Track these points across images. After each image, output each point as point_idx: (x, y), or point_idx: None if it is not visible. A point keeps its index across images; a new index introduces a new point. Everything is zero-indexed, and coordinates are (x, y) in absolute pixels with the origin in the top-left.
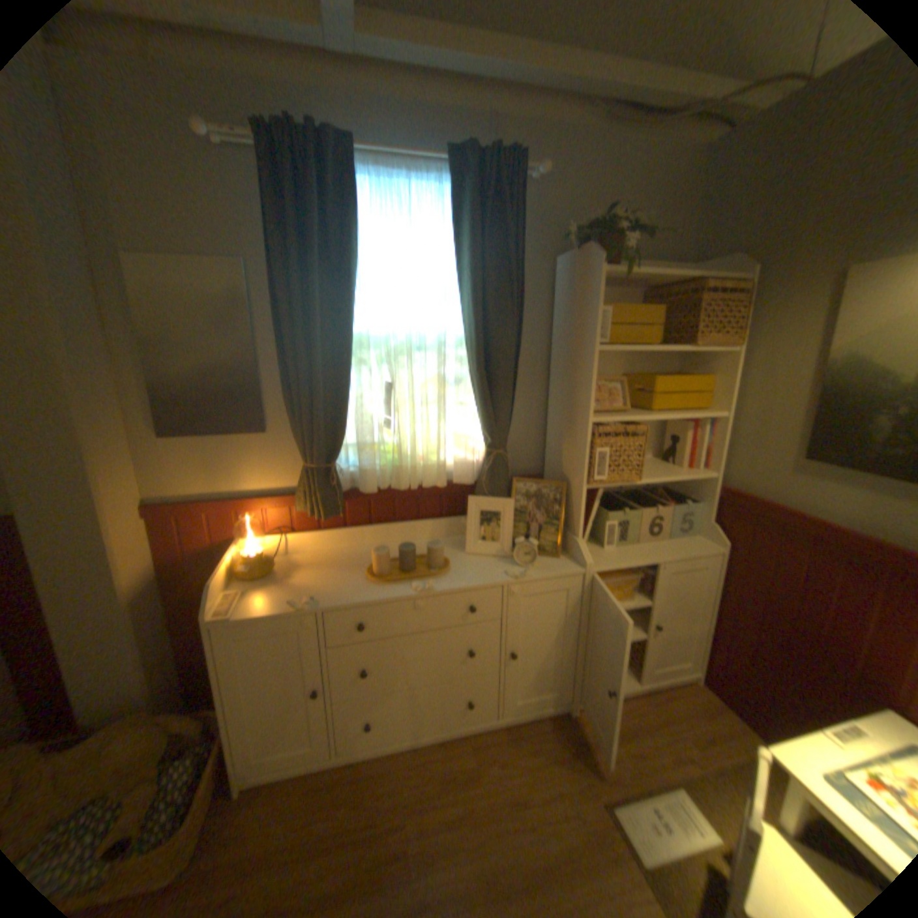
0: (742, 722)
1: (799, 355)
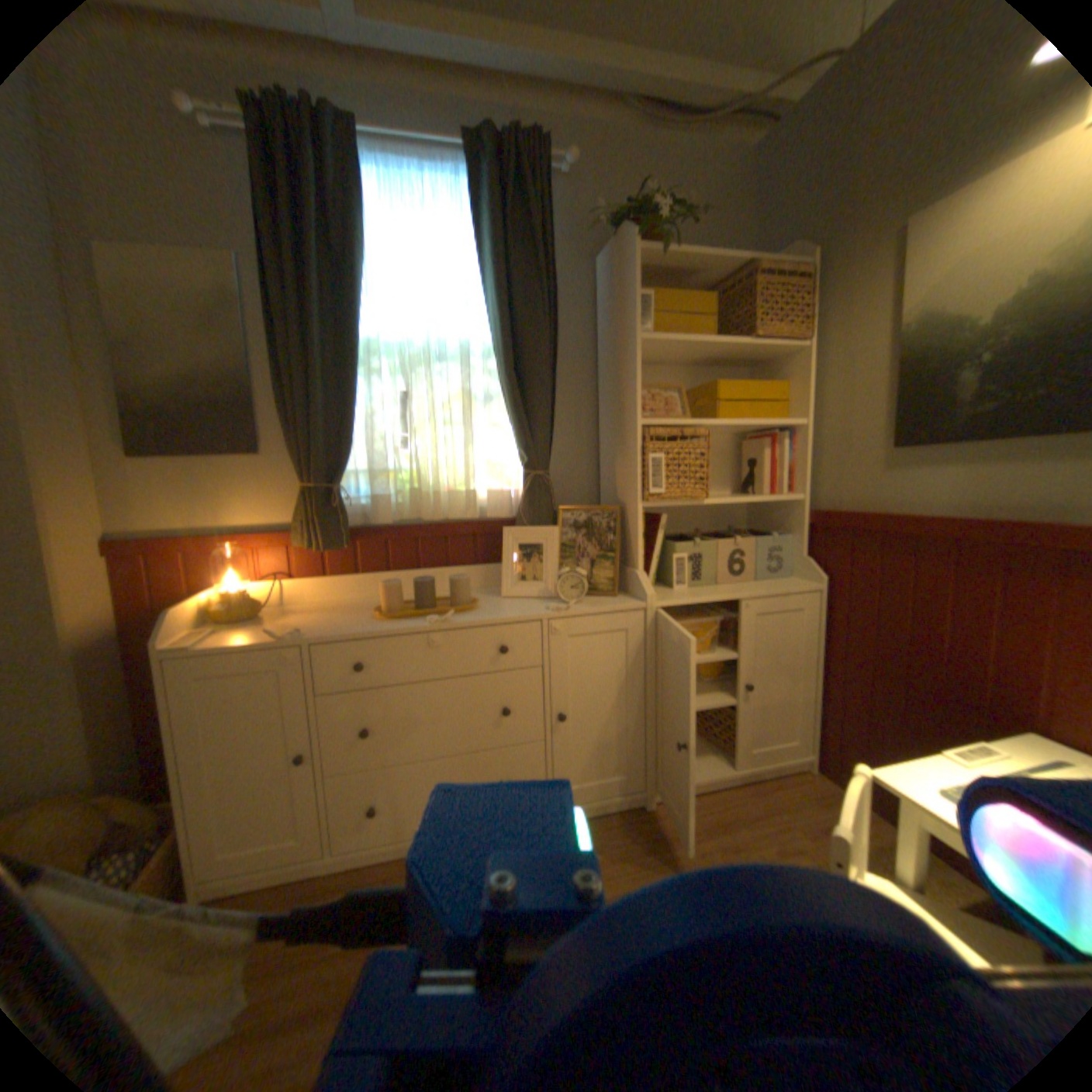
0: None
1: (872, 335)
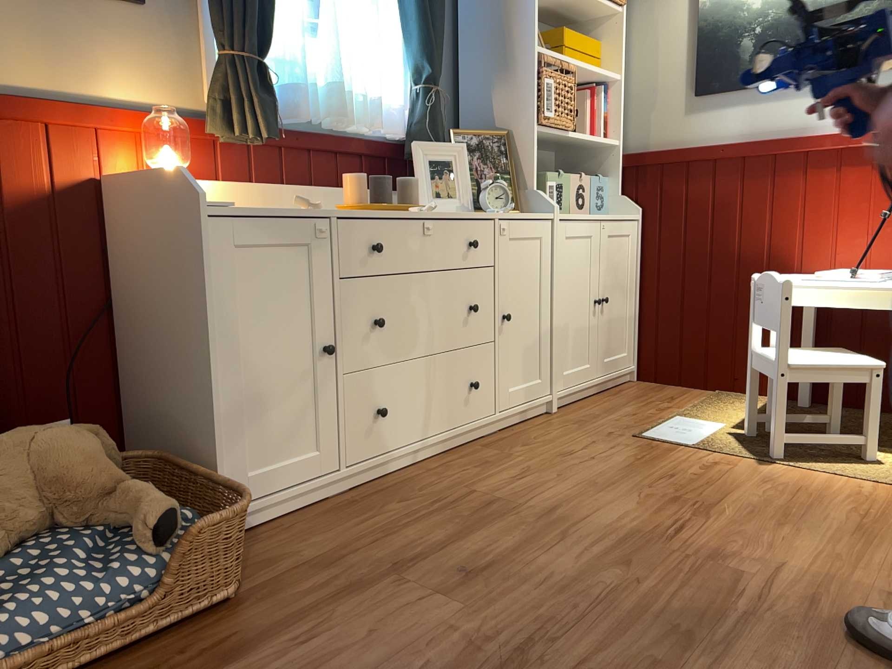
0: (681, 386)
1: (671, 10)
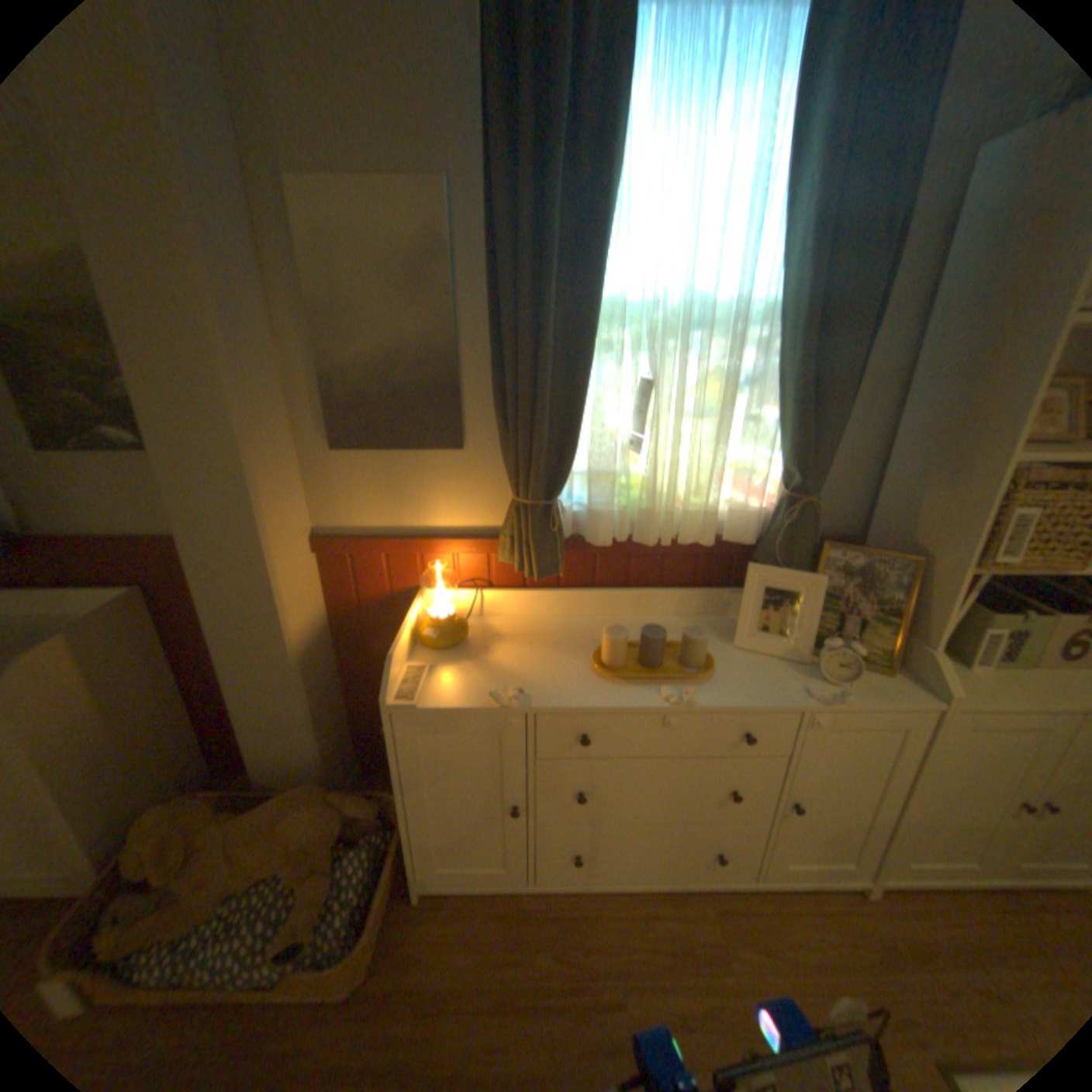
0: None
1: None
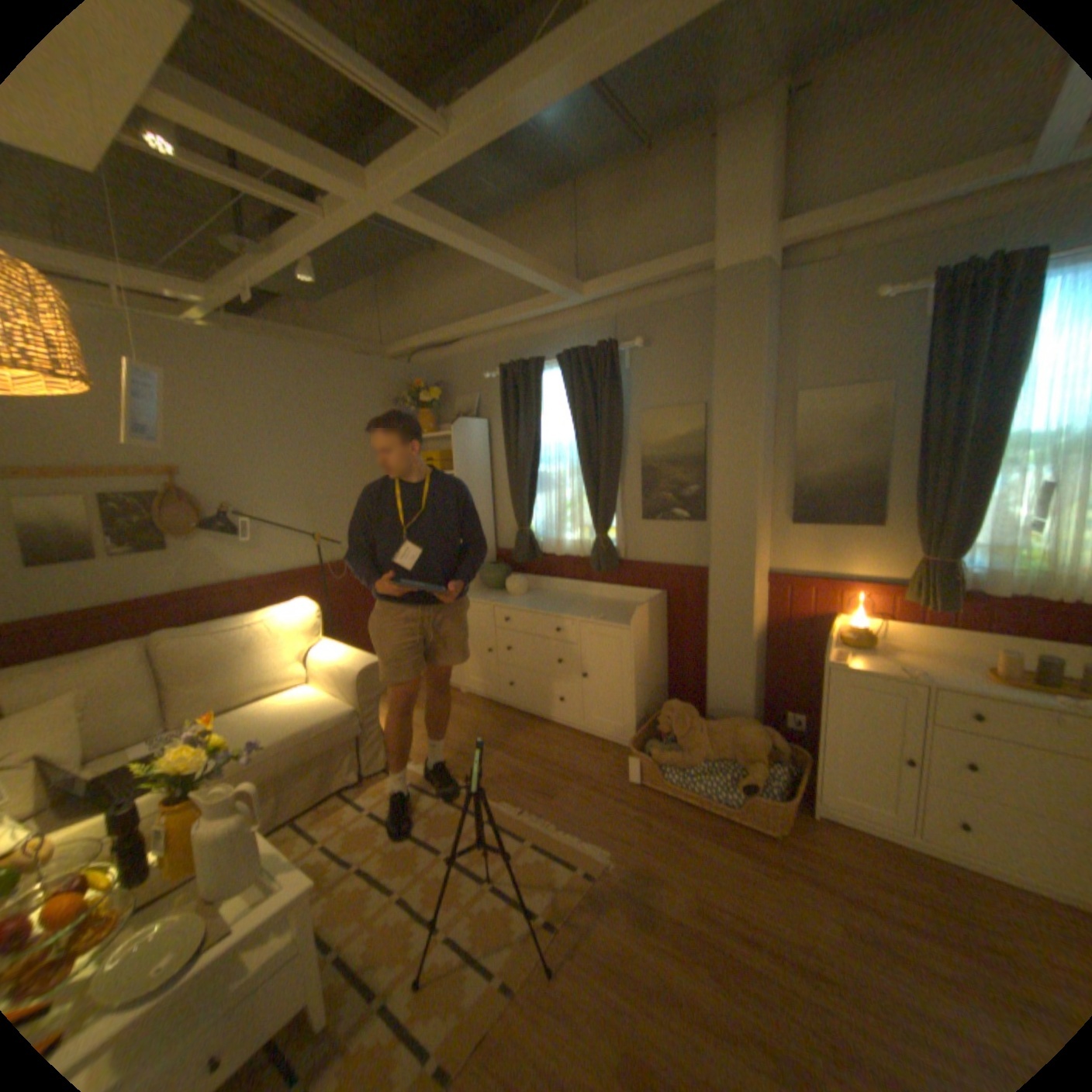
0: None
1: None
